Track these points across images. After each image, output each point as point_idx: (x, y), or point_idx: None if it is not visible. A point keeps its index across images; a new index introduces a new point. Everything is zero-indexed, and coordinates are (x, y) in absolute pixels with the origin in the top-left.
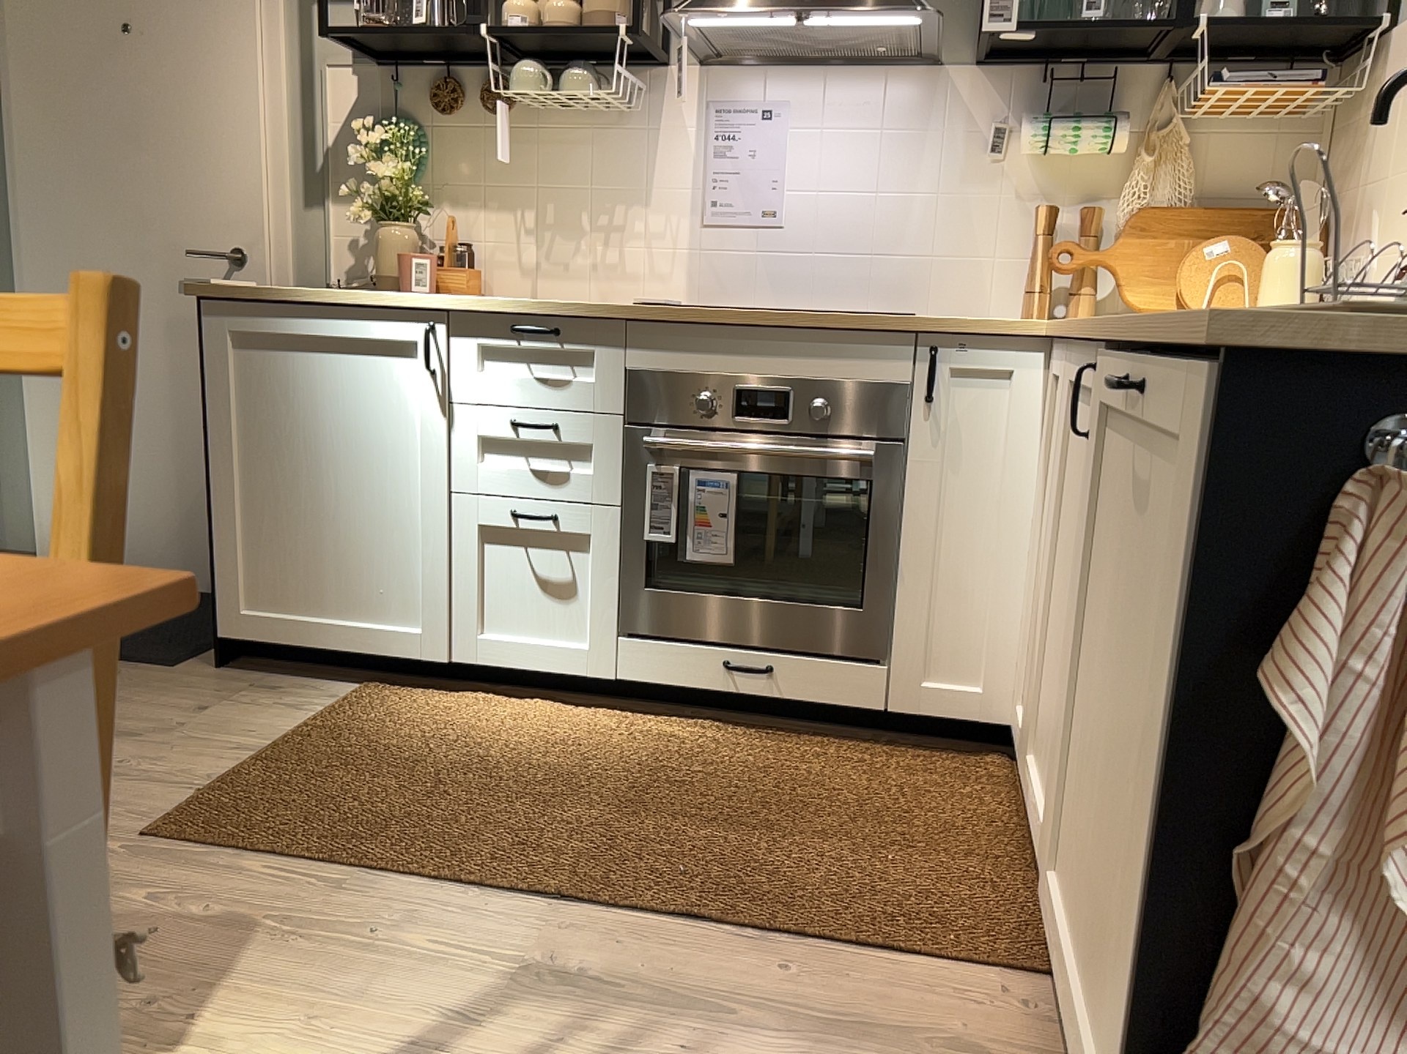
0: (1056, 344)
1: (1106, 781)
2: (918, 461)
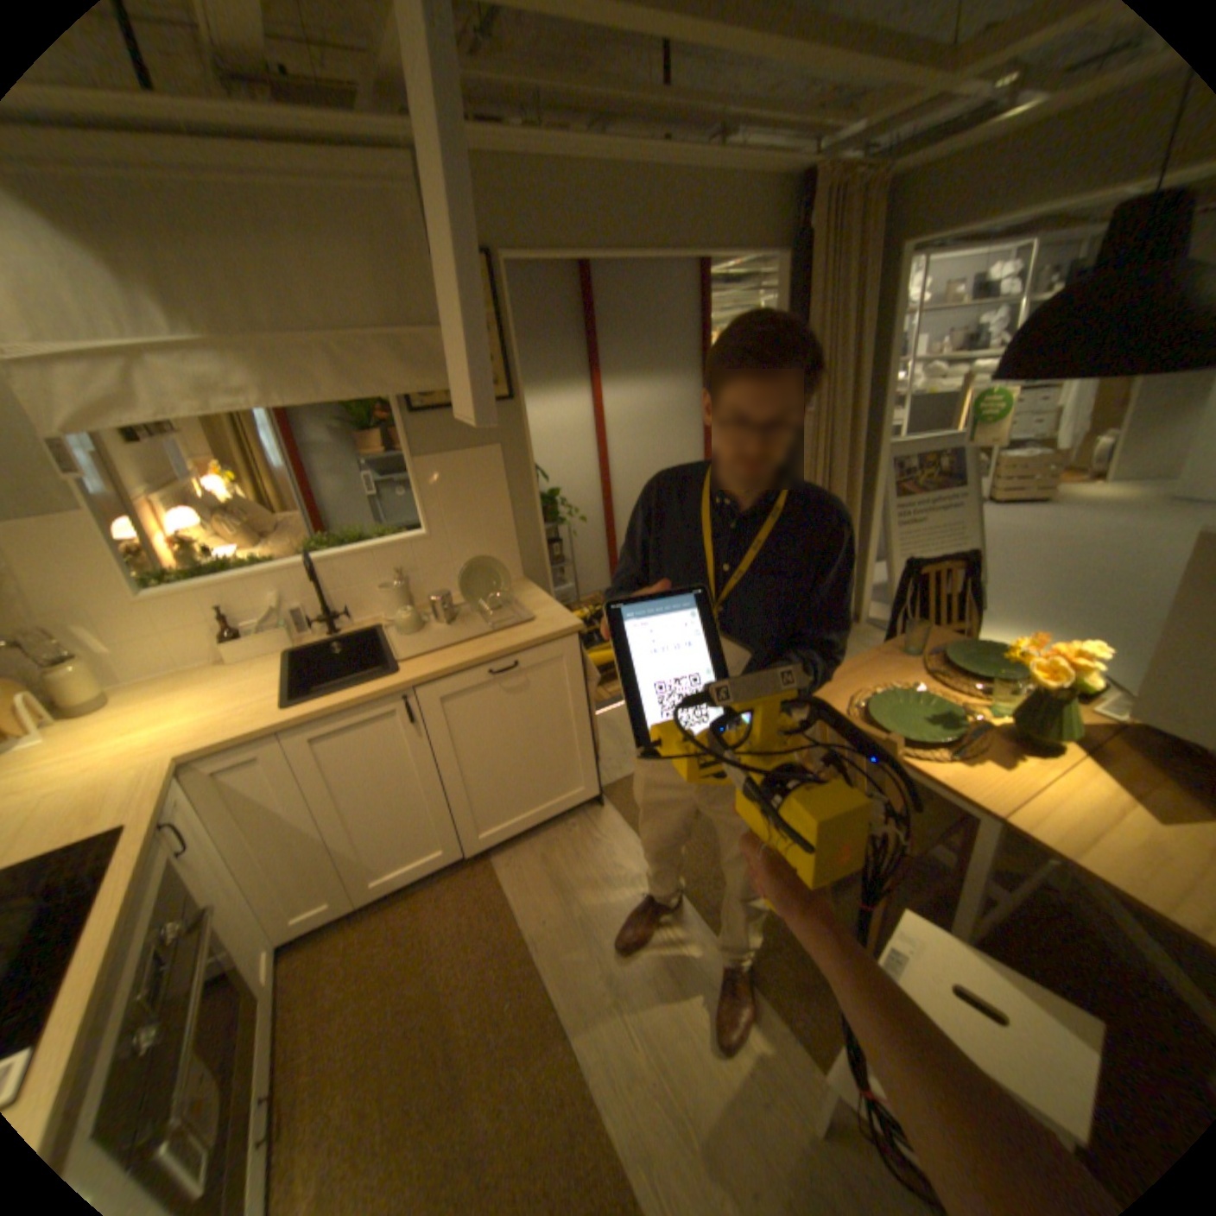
0: (184, 764)
1: (507, 775)
2: (188, 897)
